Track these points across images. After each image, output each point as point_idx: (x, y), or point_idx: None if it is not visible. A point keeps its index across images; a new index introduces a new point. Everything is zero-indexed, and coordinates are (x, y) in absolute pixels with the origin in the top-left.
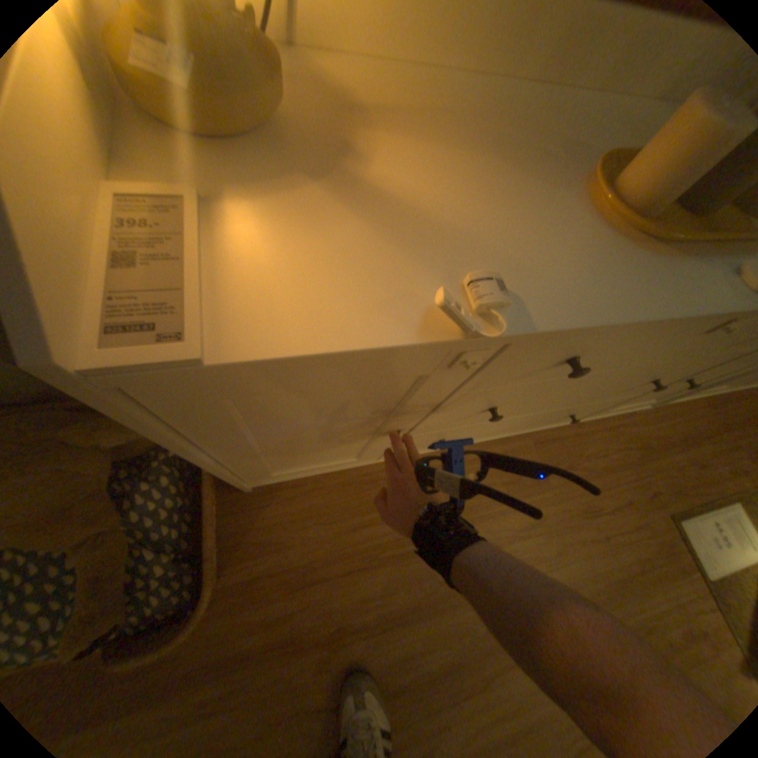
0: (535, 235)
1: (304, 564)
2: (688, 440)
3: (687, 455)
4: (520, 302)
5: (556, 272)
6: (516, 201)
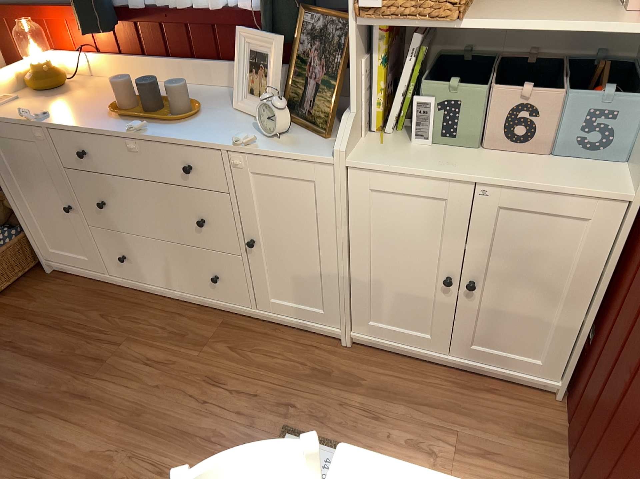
0: (83, 113)
1: (38, 308)
2: (382, 387)
3: (364, 396)
4: (47, 119)
5: (73, 119)
6: (92, 108)
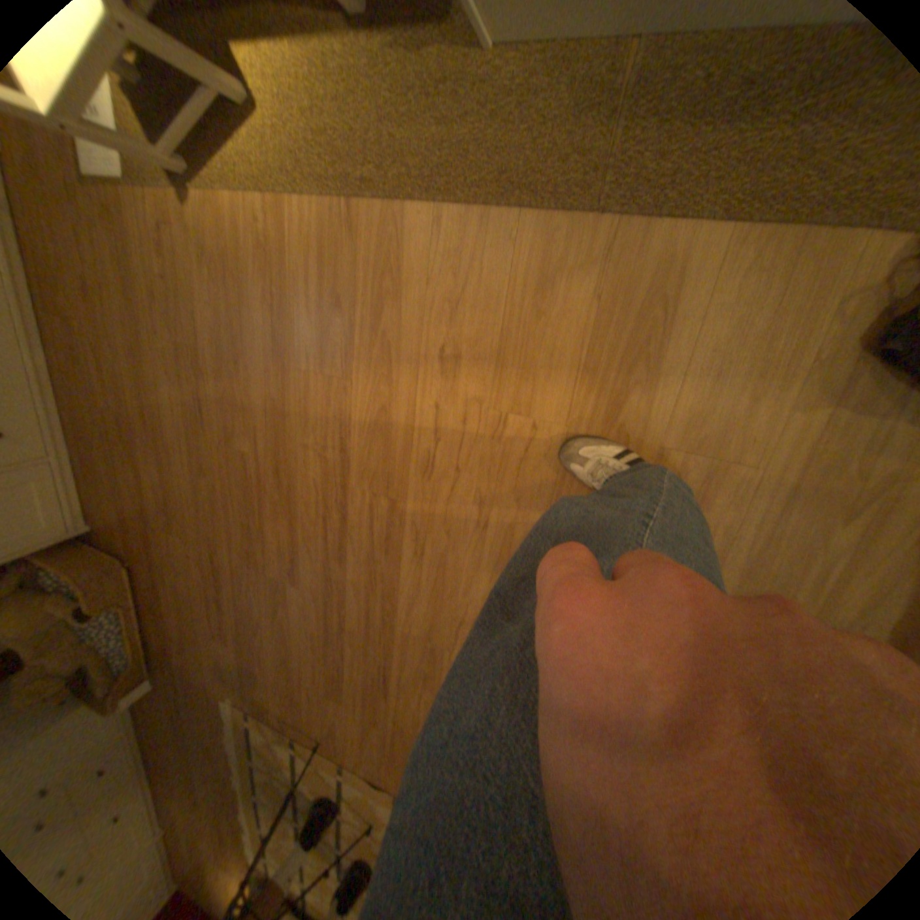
0: None
1: (108, 517)
2: None
3: None
4: None
5: None
6: None
